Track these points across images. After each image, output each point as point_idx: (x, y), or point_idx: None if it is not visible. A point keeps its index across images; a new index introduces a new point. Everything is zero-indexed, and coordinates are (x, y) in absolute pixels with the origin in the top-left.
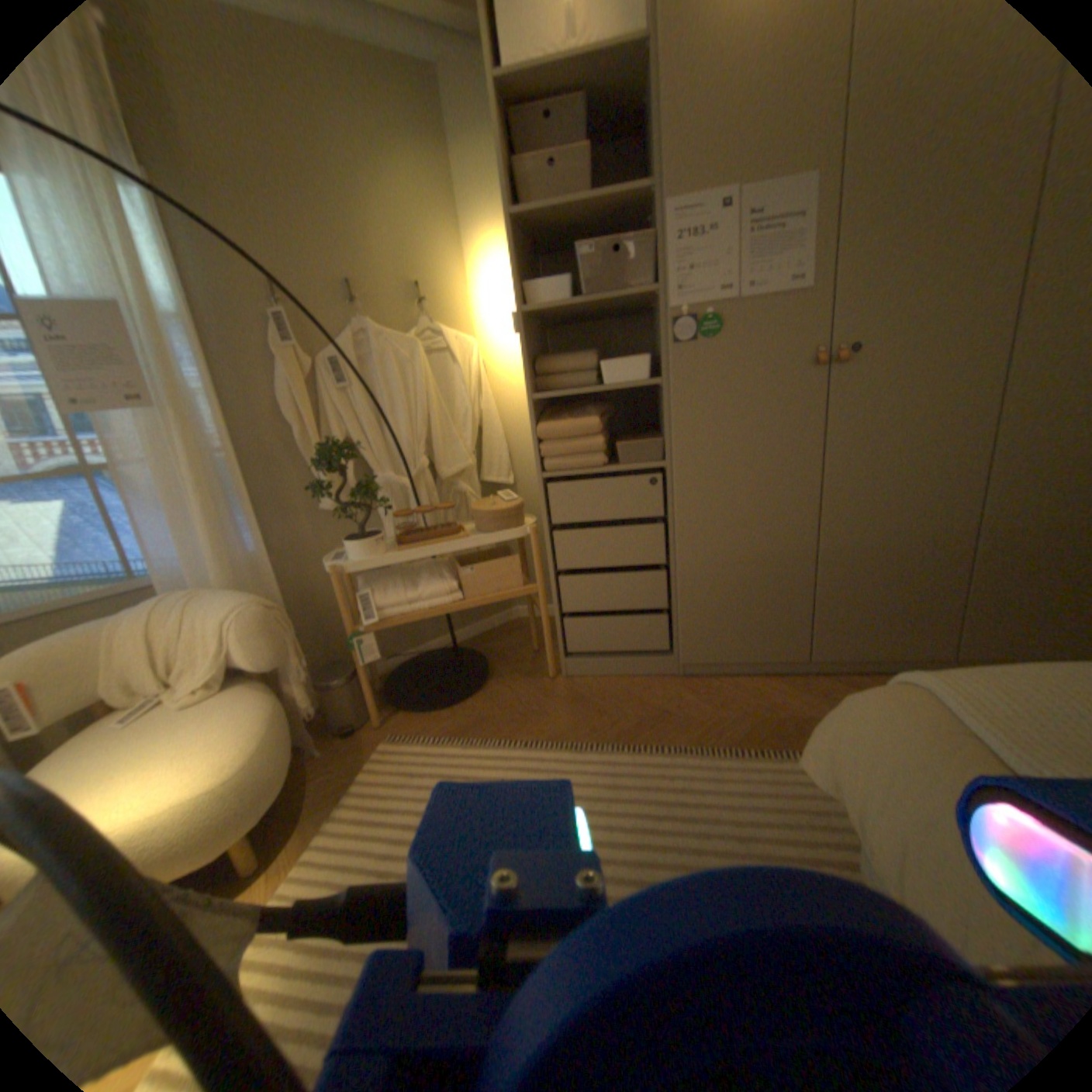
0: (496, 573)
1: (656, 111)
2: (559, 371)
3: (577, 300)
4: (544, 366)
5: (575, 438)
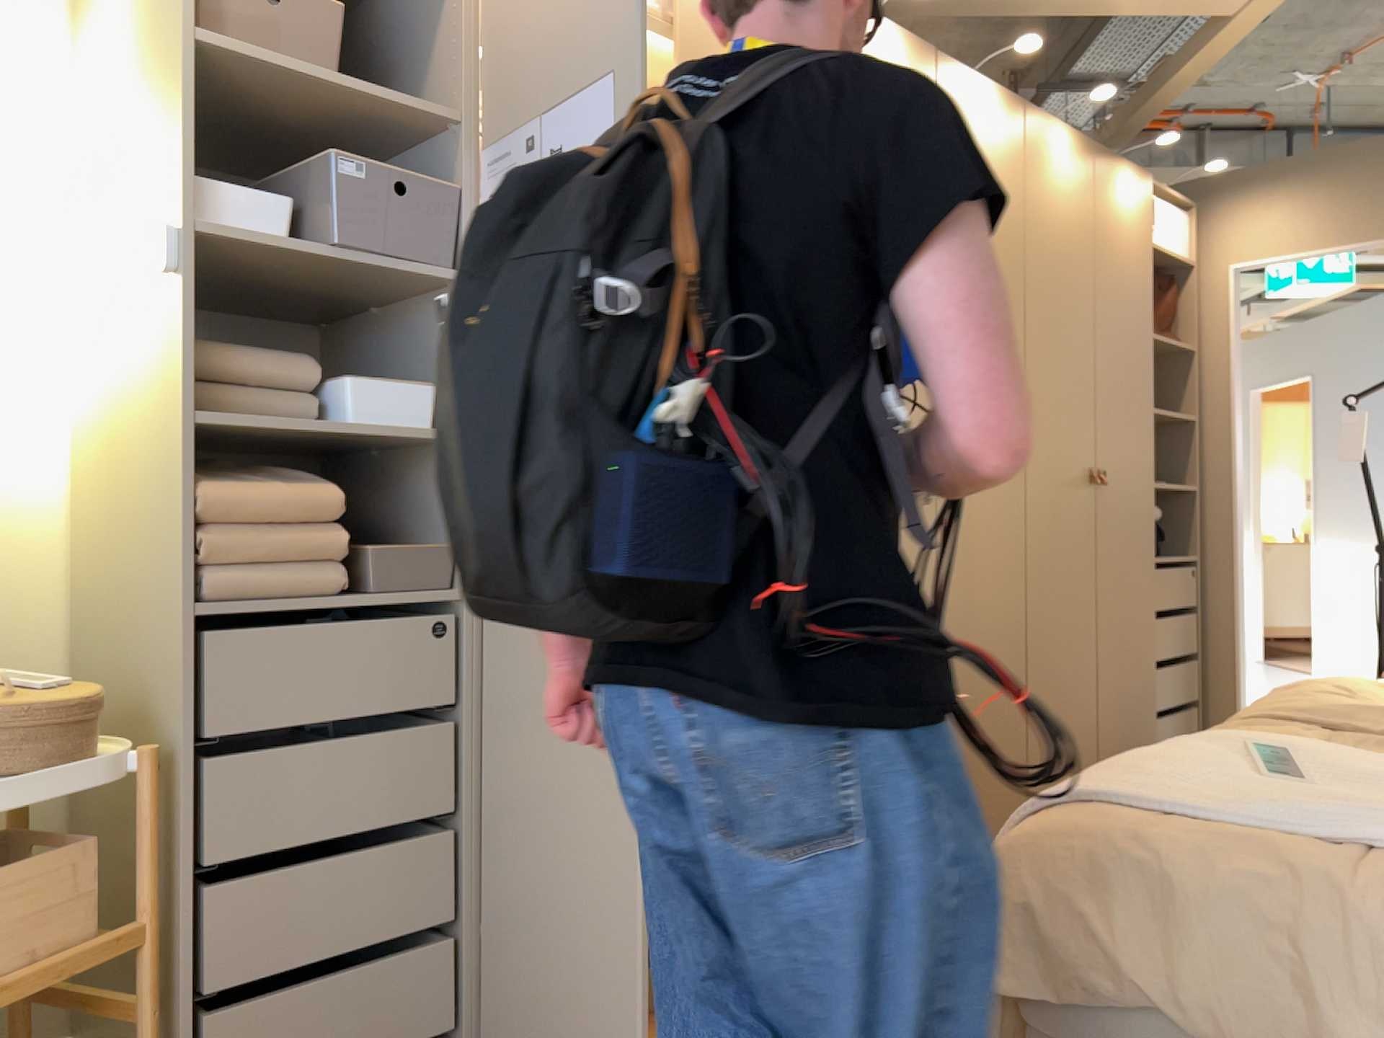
0: (31, 907)
1: (472, 27)
2: (234, 382)
3: (320, 251)
4: (206, 362)
5: (289, 528)
